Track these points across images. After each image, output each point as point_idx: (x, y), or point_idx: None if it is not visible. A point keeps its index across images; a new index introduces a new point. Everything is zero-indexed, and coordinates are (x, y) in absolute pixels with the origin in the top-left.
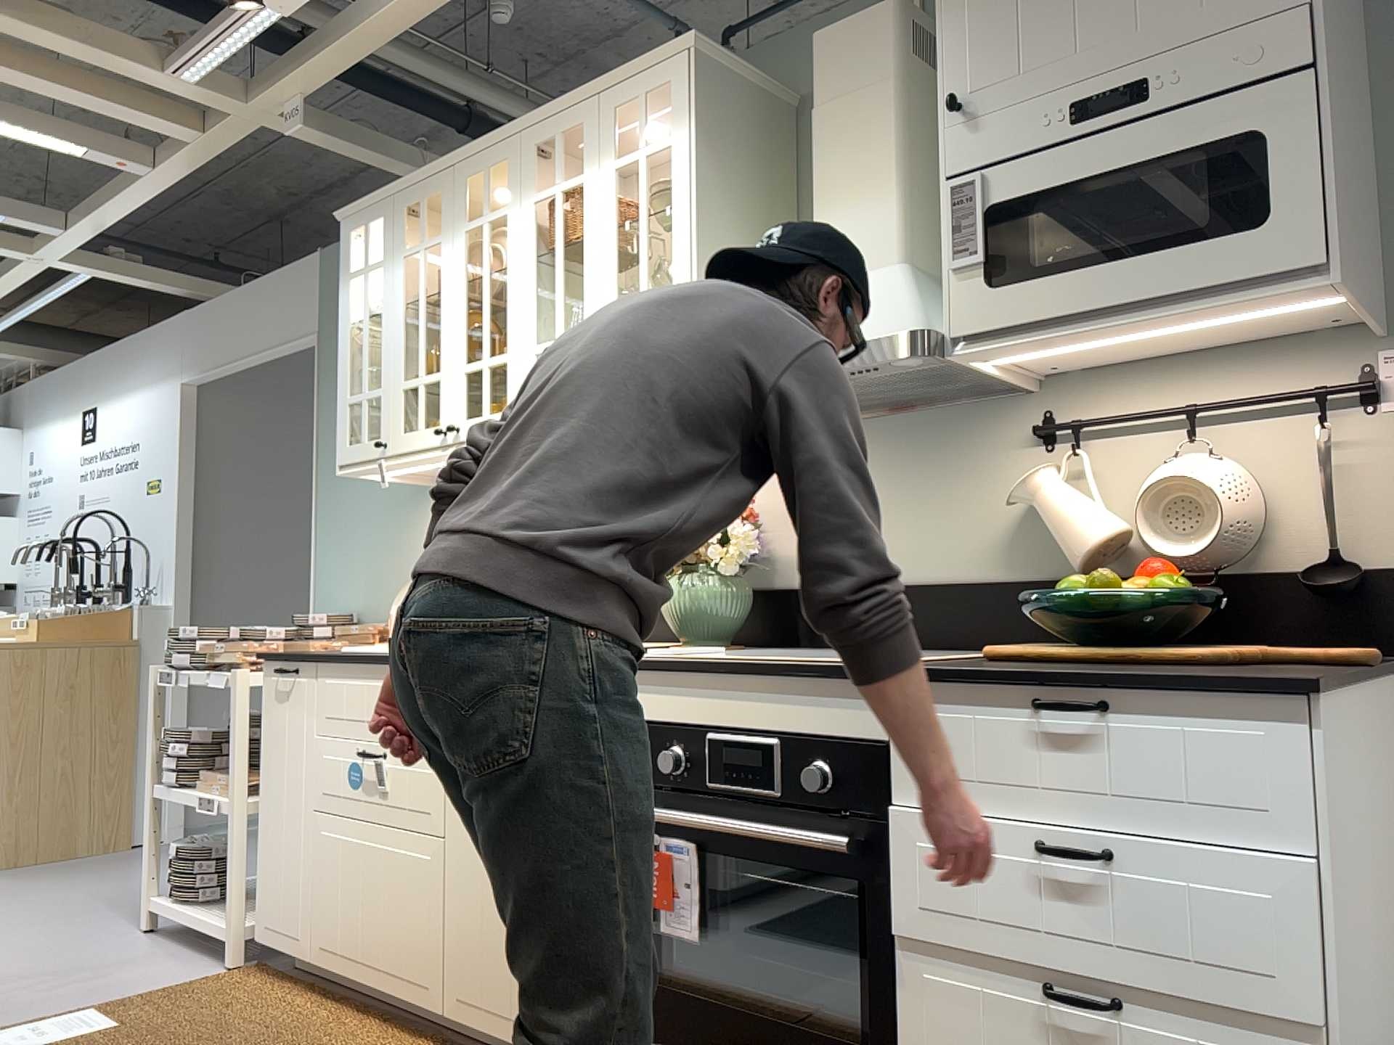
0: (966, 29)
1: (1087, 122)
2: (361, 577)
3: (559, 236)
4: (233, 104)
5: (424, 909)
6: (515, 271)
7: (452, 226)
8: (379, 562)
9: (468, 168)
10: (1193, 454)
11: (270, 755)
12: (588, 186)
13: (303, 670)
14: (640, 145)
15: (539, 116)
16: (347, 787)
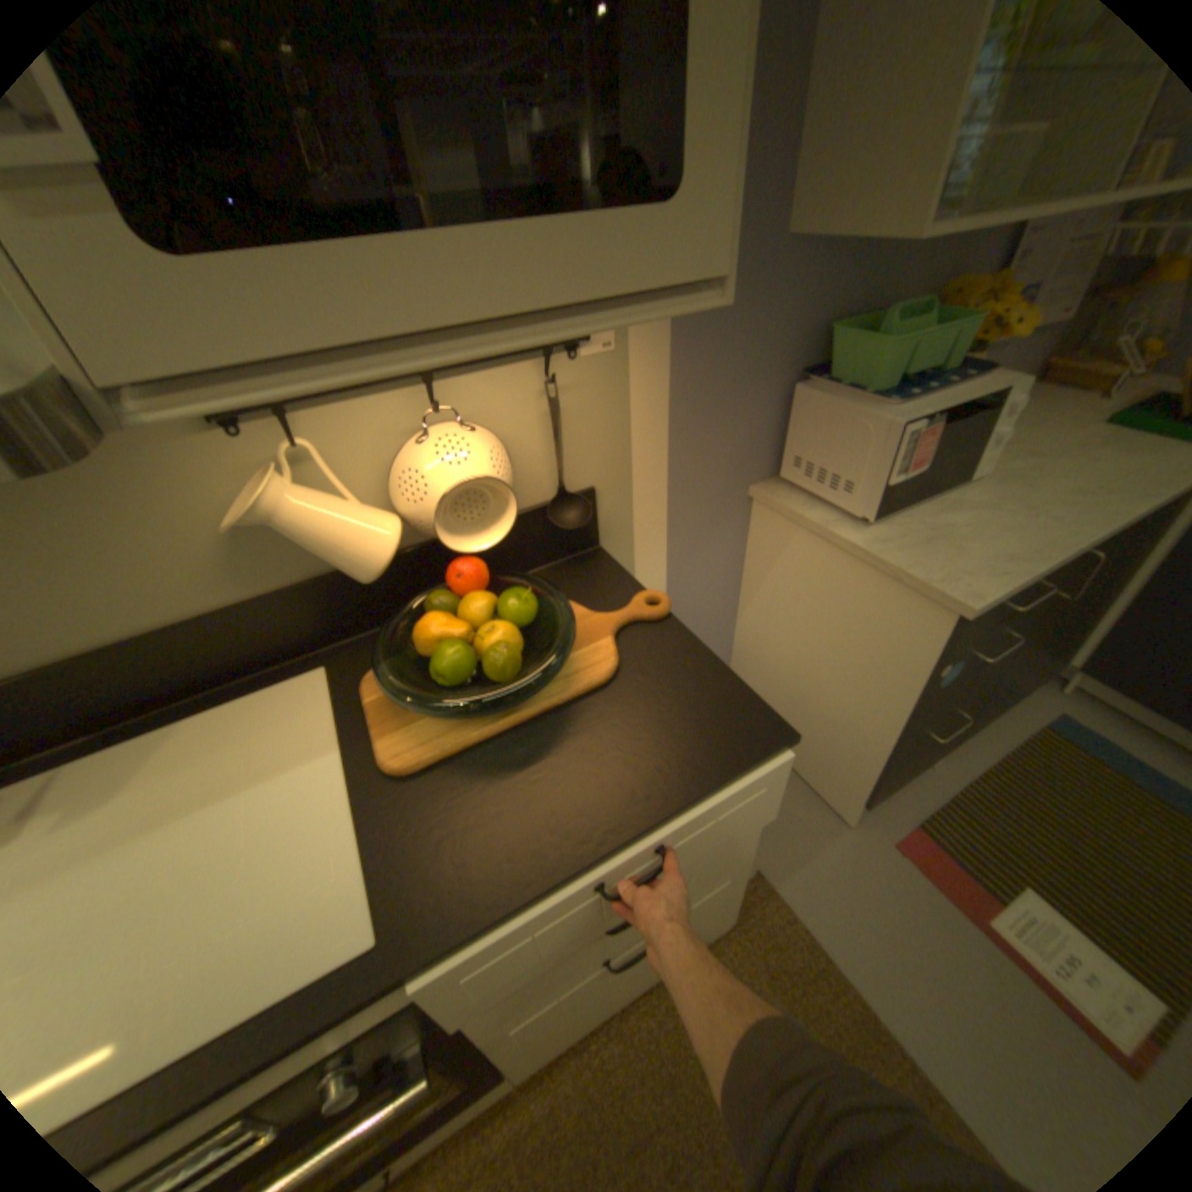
0: None
1: None
2: None
3: None
4: None
5: None
6: None
7: None
8: None
9: None
10: (441, 424)
11: None
12: None
13: None
14: None
15: None
16: None
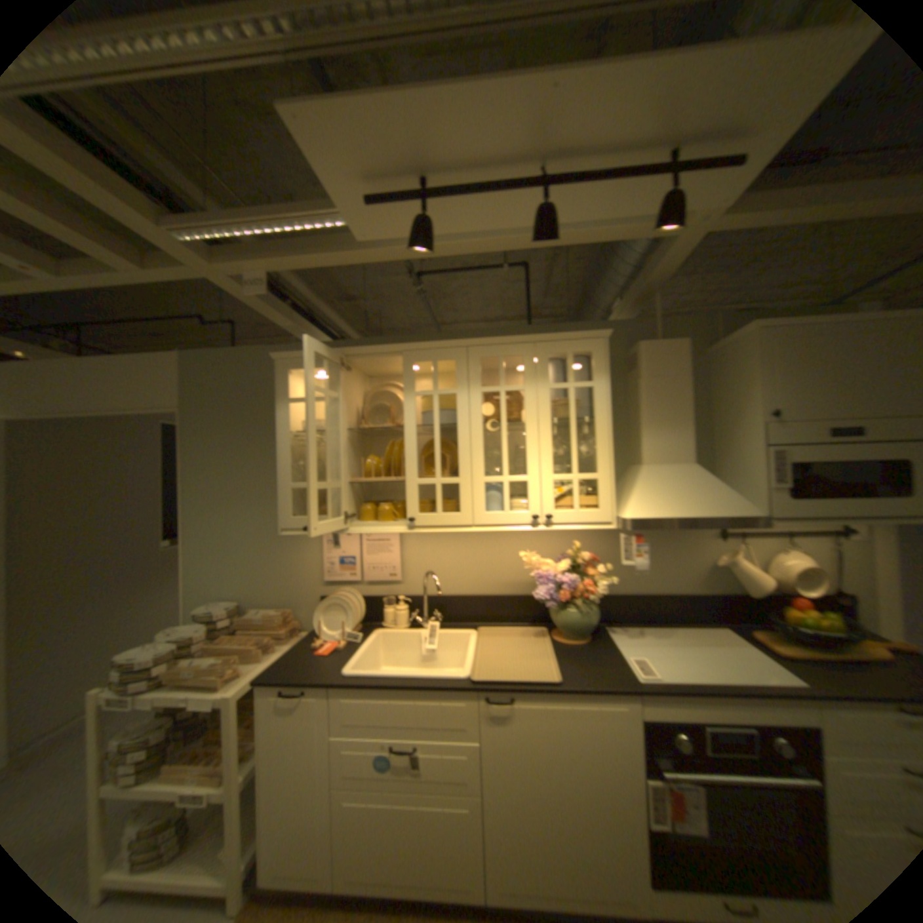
0: (781, 380)
1: (841, 438)
2: (239, 578)
3: (505, 417)
4: (201, 259)
5: (466, 846)
6: (467, 430)
7: (403, 389)
8: (256, 569)
9: (418, 355)
10: (795, 552)
11: (271, 756)
12: (530, 393)
13: (311, 694)
14: (572, 380)
15: (487, 342)
16: (373, 774)
